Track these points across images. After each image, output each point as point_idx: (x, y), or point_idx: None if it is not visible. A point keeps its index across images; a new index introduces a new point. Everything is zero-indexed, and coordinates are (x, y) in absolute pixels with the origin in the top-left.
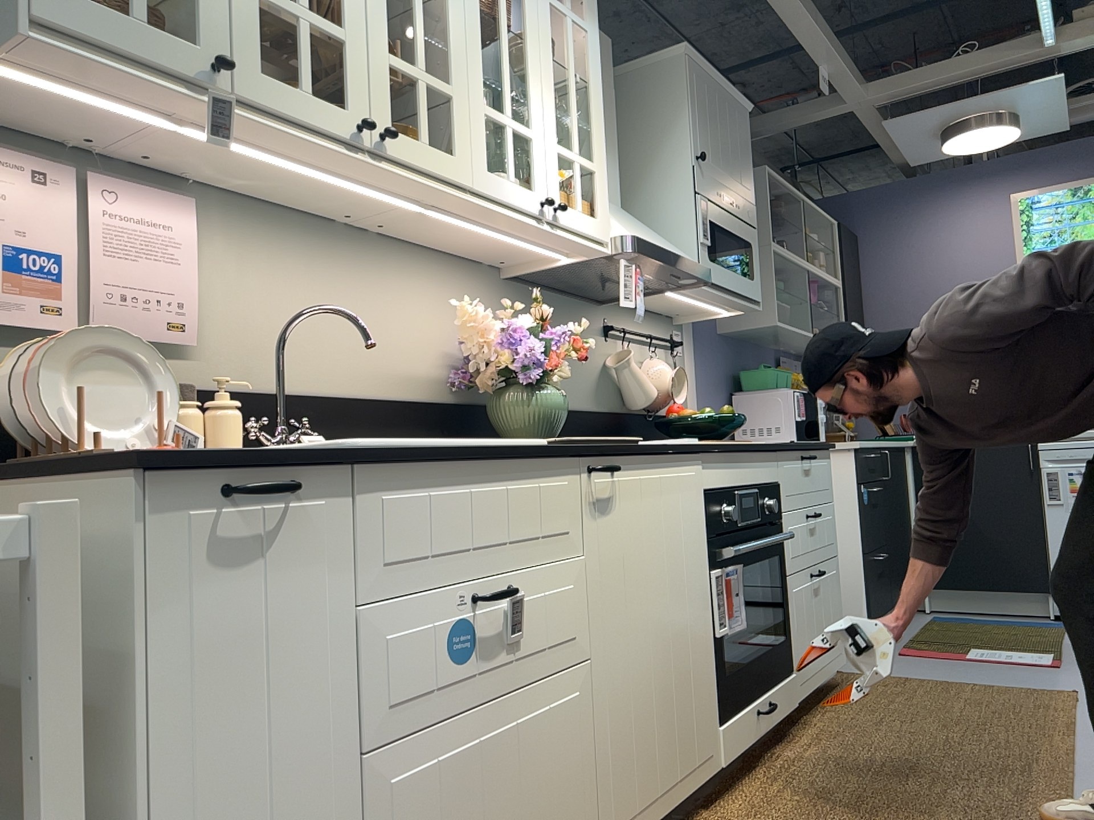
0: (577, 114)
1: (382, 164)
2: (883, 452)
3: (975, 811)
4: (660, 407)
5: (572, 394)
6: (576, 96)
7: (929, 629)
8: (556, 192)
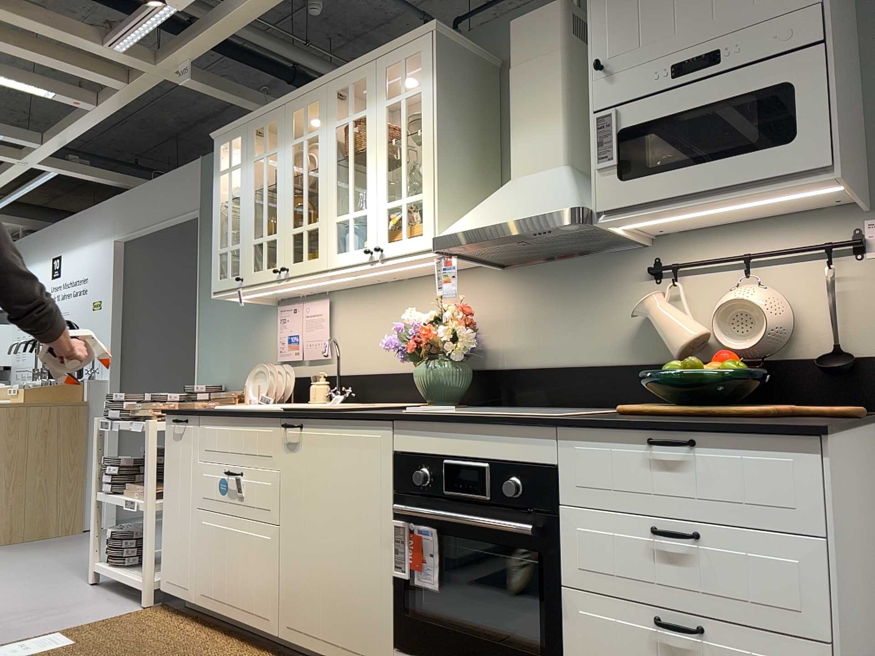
0: (404, 166)
1: (288, 281)
2: None
3: None
4: (739, 352)
5: (585, 351)
6: (404, 154)
7: None
8: (382, 237)
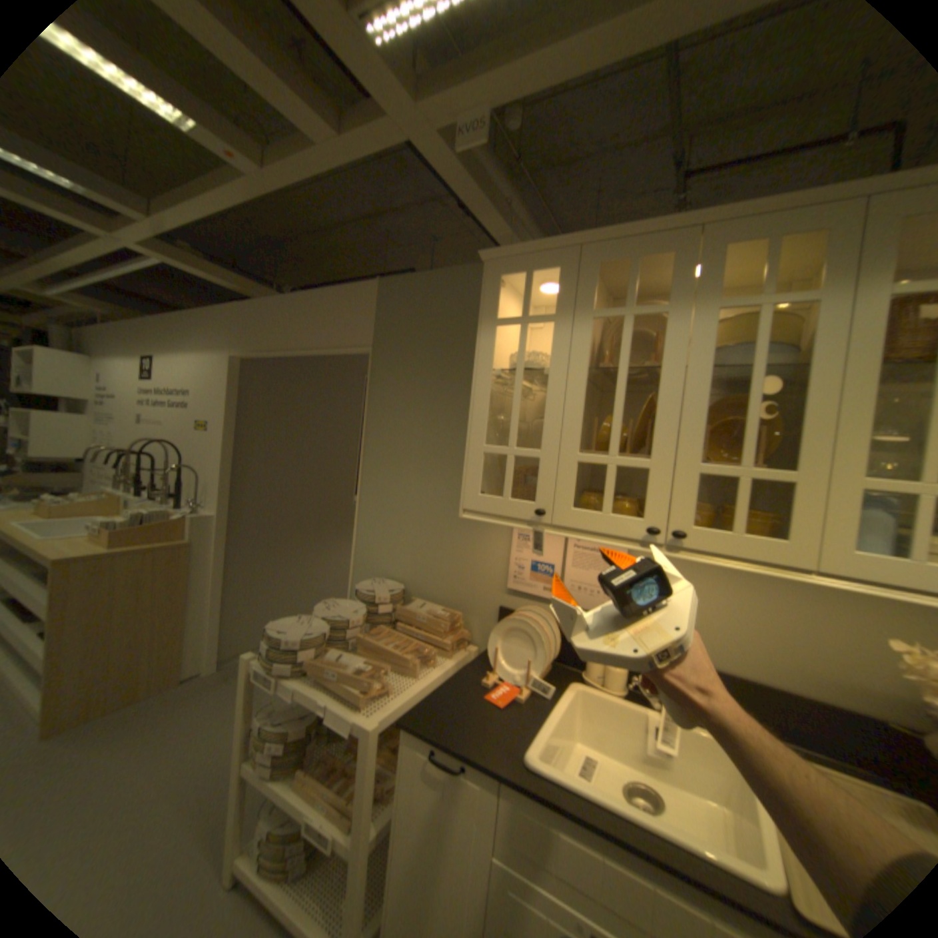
0: None
1: (678, 554)
2: None
3: None
4: None
5: None
6: None
7: None
8: None
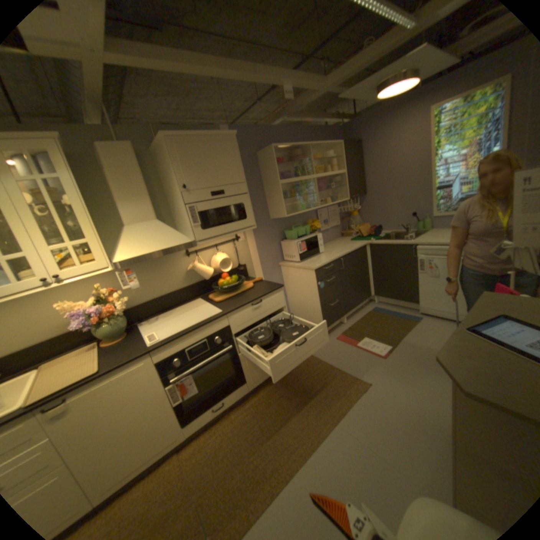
0: (62, 224)
1: None
2: (341, 259)
3: (247, 482)
4: (222, 272)
5: (168, 288)
6: (58, 216)
7: (363, 319)
8: (55, 269)
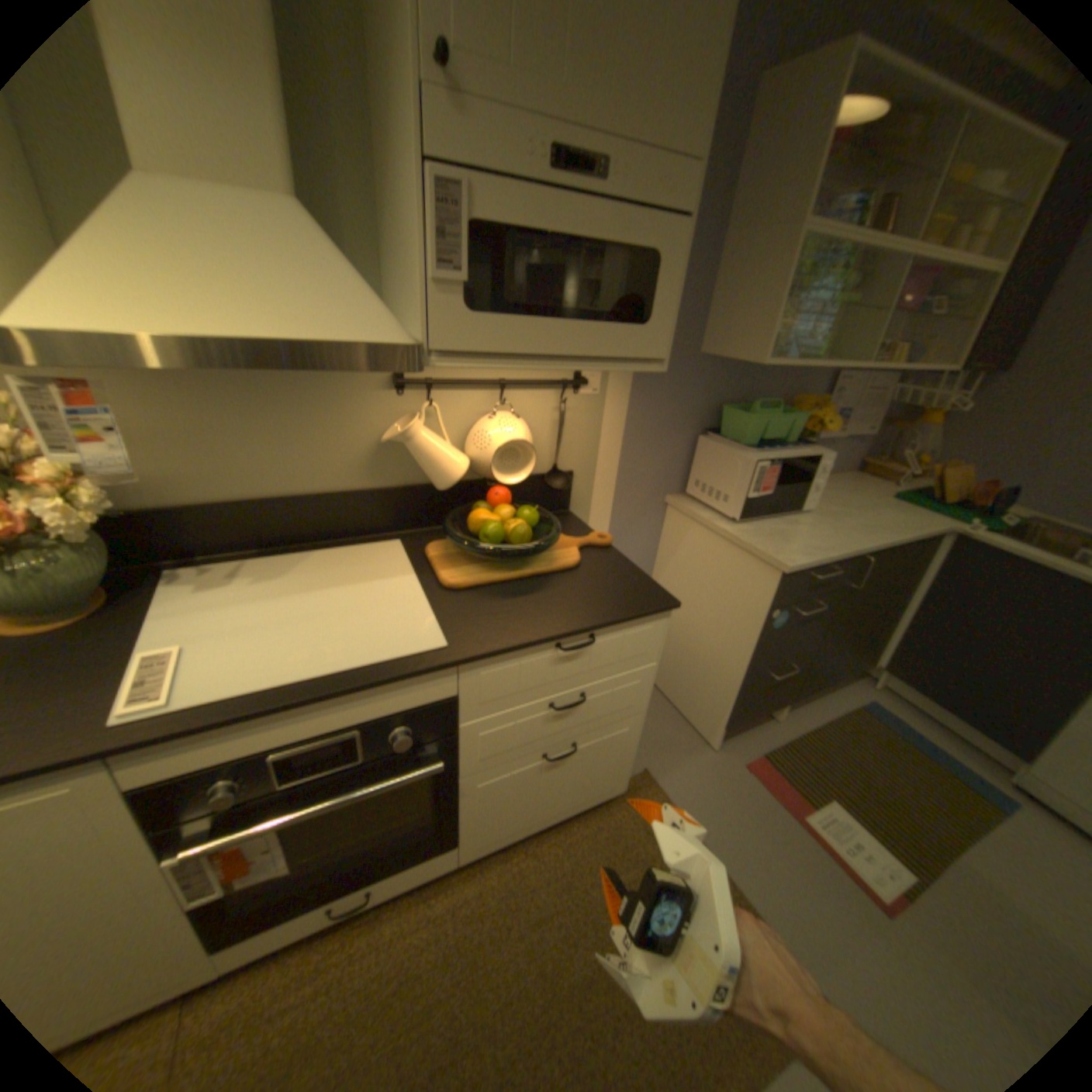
0: None
1: None
2: (868, 555)
3: None
4: (493, 478)
5: (303, 476)
6: None
7: (834, 729)
8: None
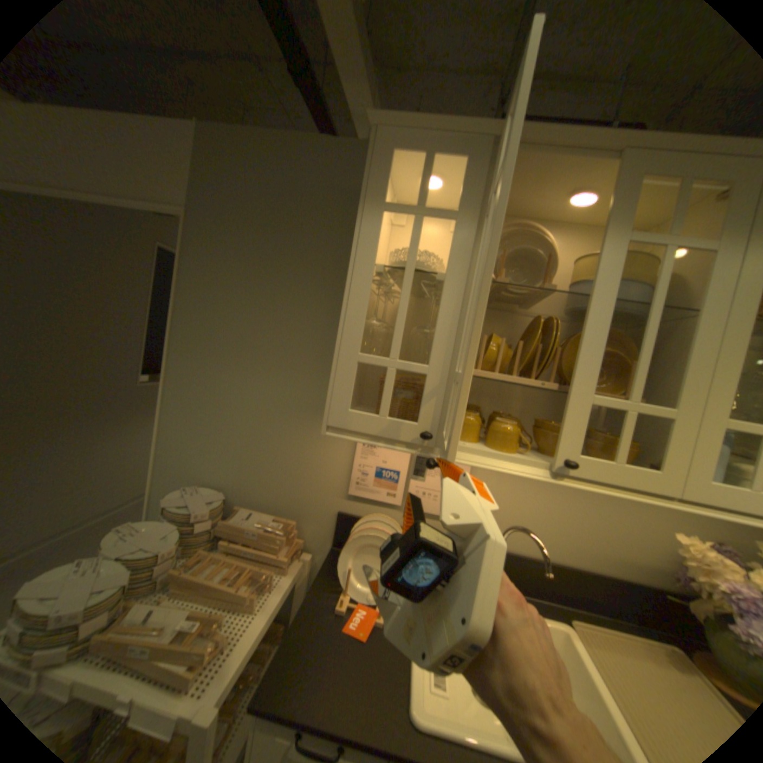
0: None
1: (563, 481)
2: None
3: None
4: None
5: None
6: None
7: None
8: None
